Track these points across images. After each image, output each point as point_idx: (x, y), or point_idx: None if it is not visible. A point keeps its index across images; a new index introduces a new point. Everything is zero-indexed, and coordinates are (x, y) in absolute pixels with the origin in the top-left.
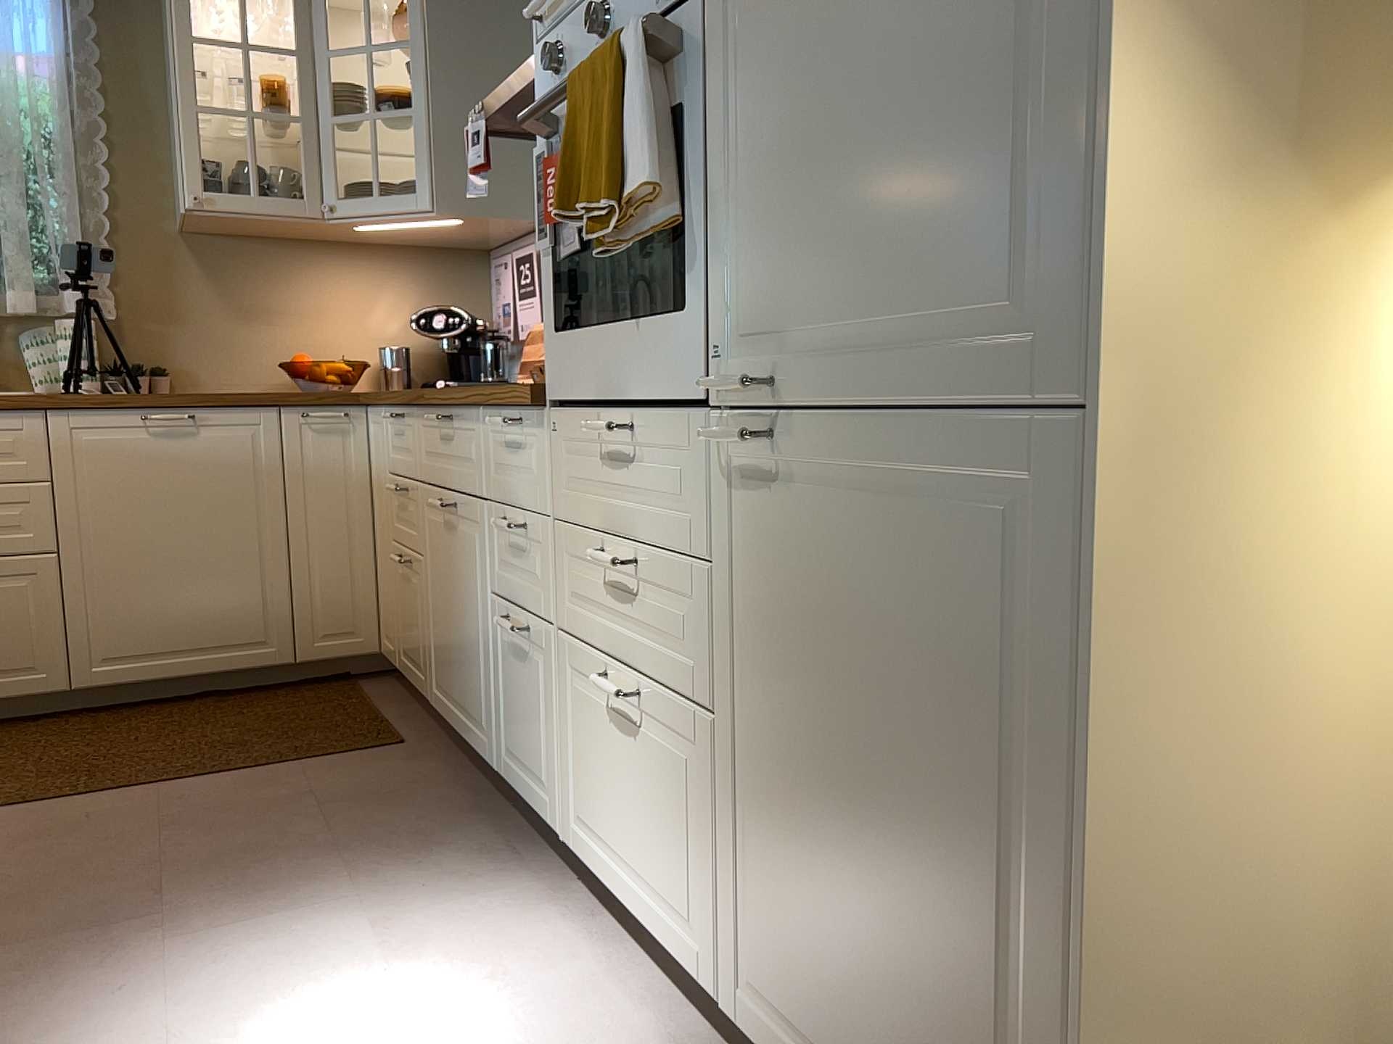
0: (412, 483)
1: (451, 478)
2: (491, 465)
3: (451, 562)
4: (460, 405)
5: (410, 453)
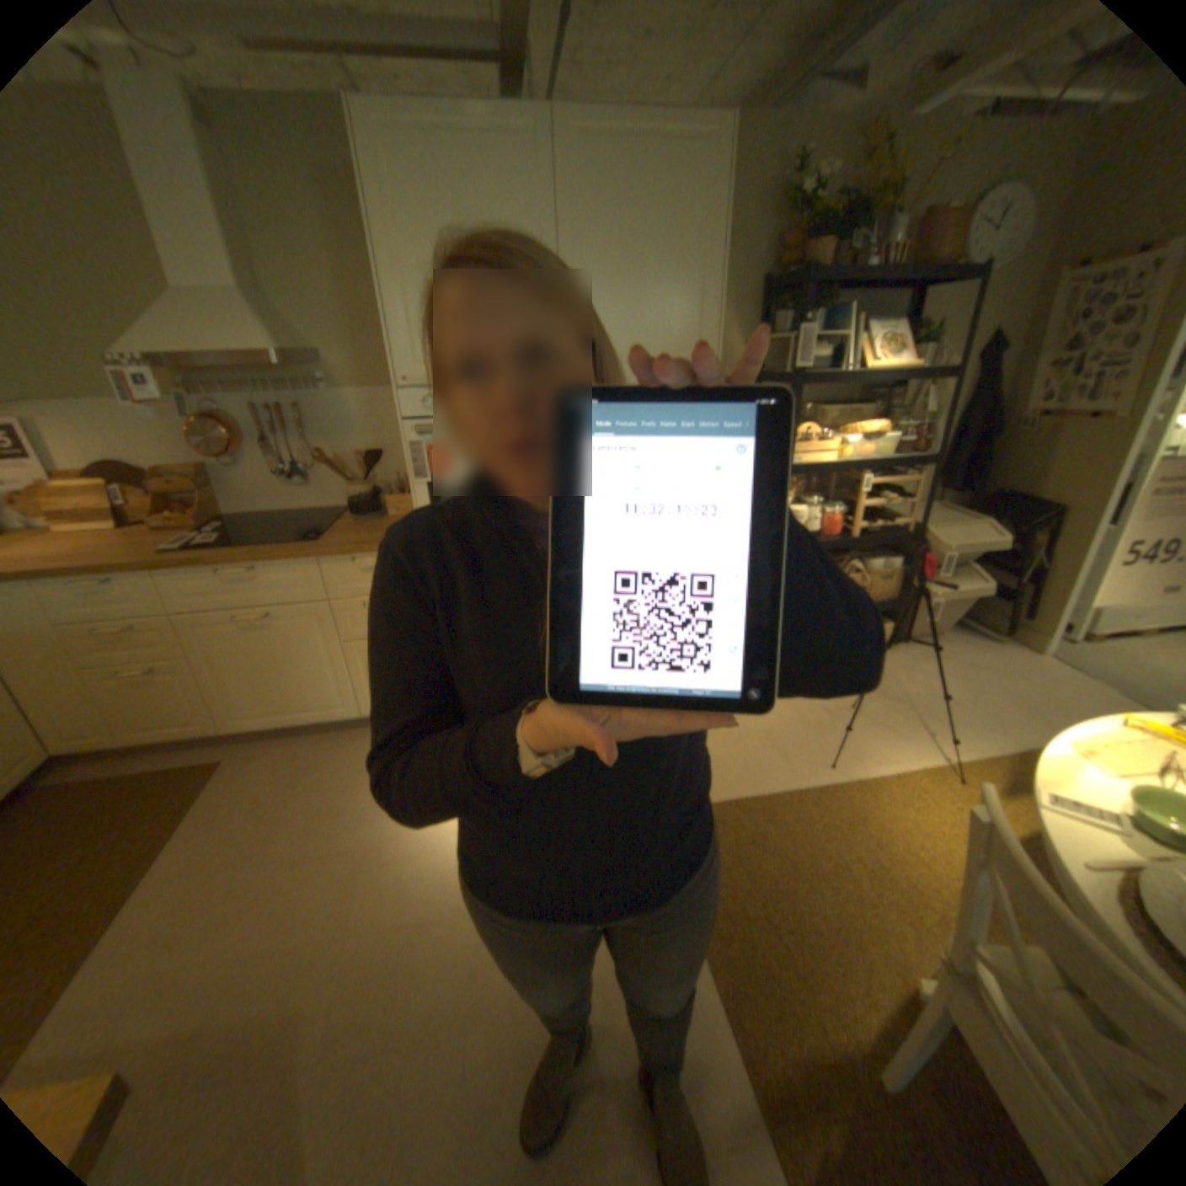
0: (144, 620)
1: (254, 601)
2: (336, 583)
3: (259, 646)
4: (287, 560)
5: (135, 603)
